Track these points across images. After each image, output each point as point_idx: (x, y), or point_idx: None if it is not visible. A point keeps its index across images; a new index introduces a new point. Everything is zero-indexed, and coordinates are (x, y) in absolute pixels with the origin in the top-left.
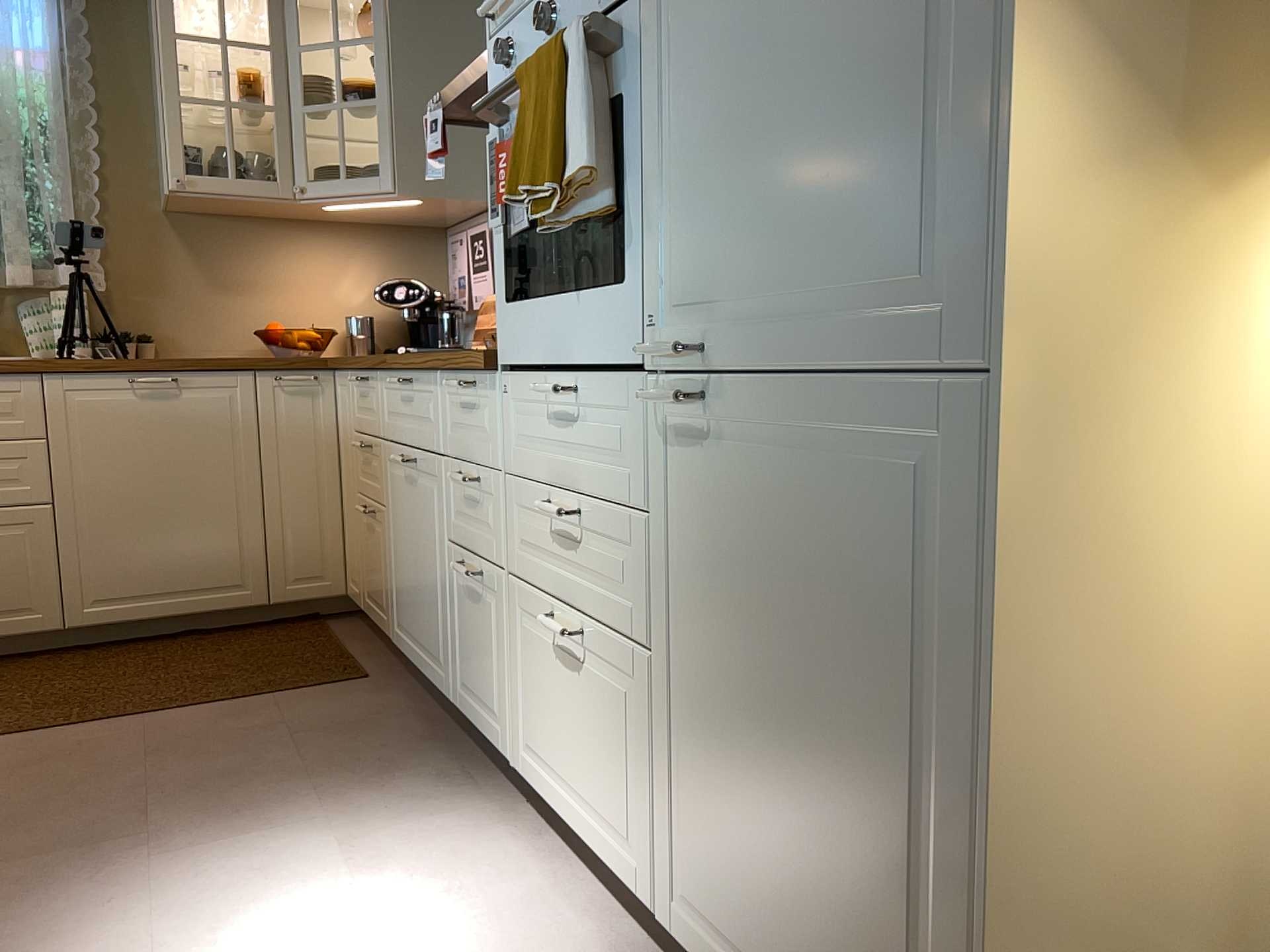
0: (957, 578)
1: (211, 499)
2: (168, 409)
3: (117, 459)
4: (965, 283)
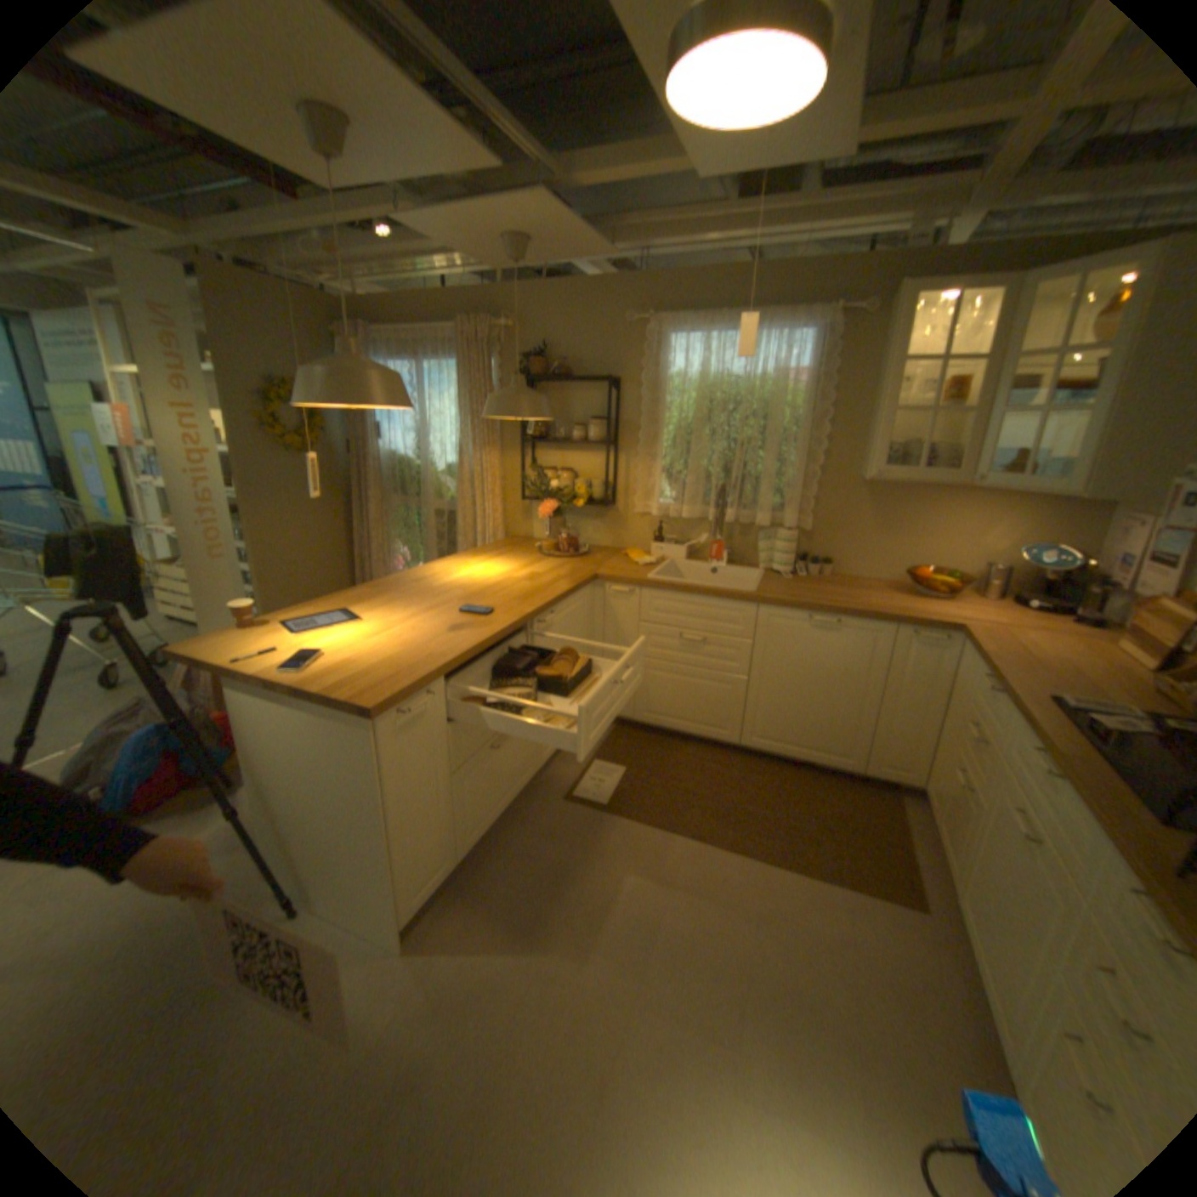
0: None
1: (844, 701)
2: (831, 639)
3: (791, 662)
4: None
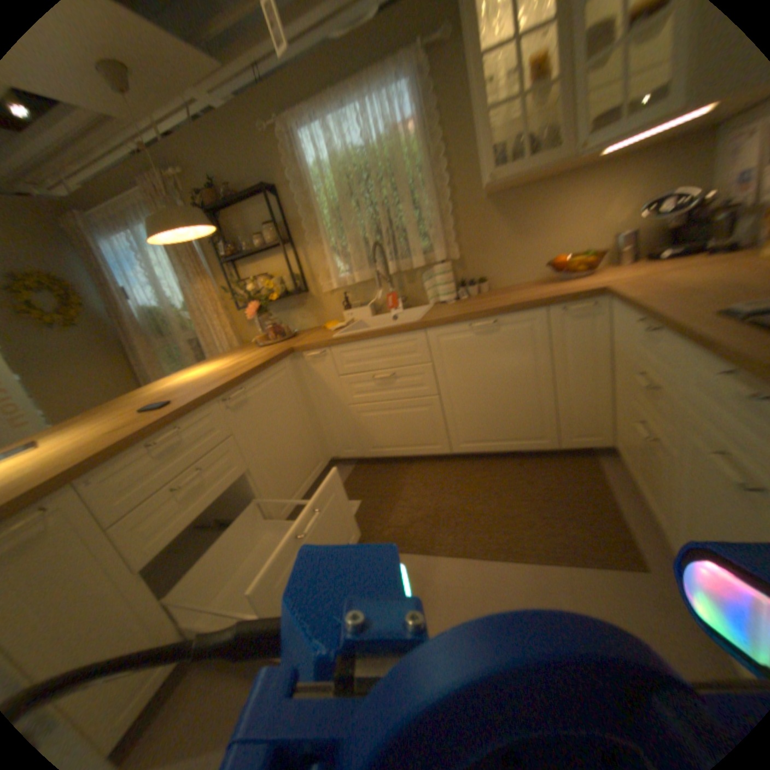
0: None
1: (521, 390)
2: (492, 339)
3: (466, 370)
4: None
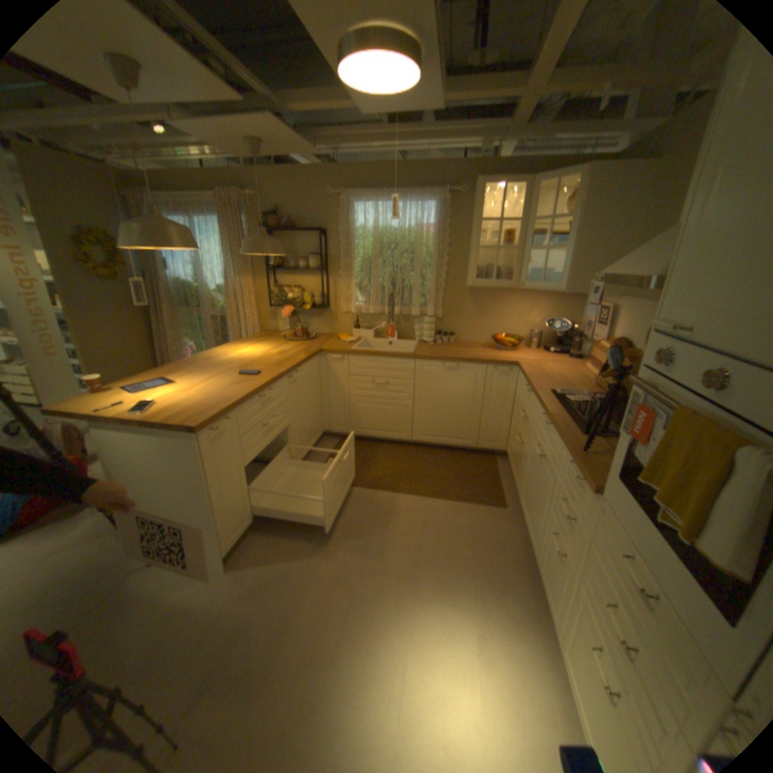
0: None
1: (463, 409)
2: (453, 376)
3: (434, 391)
4: None
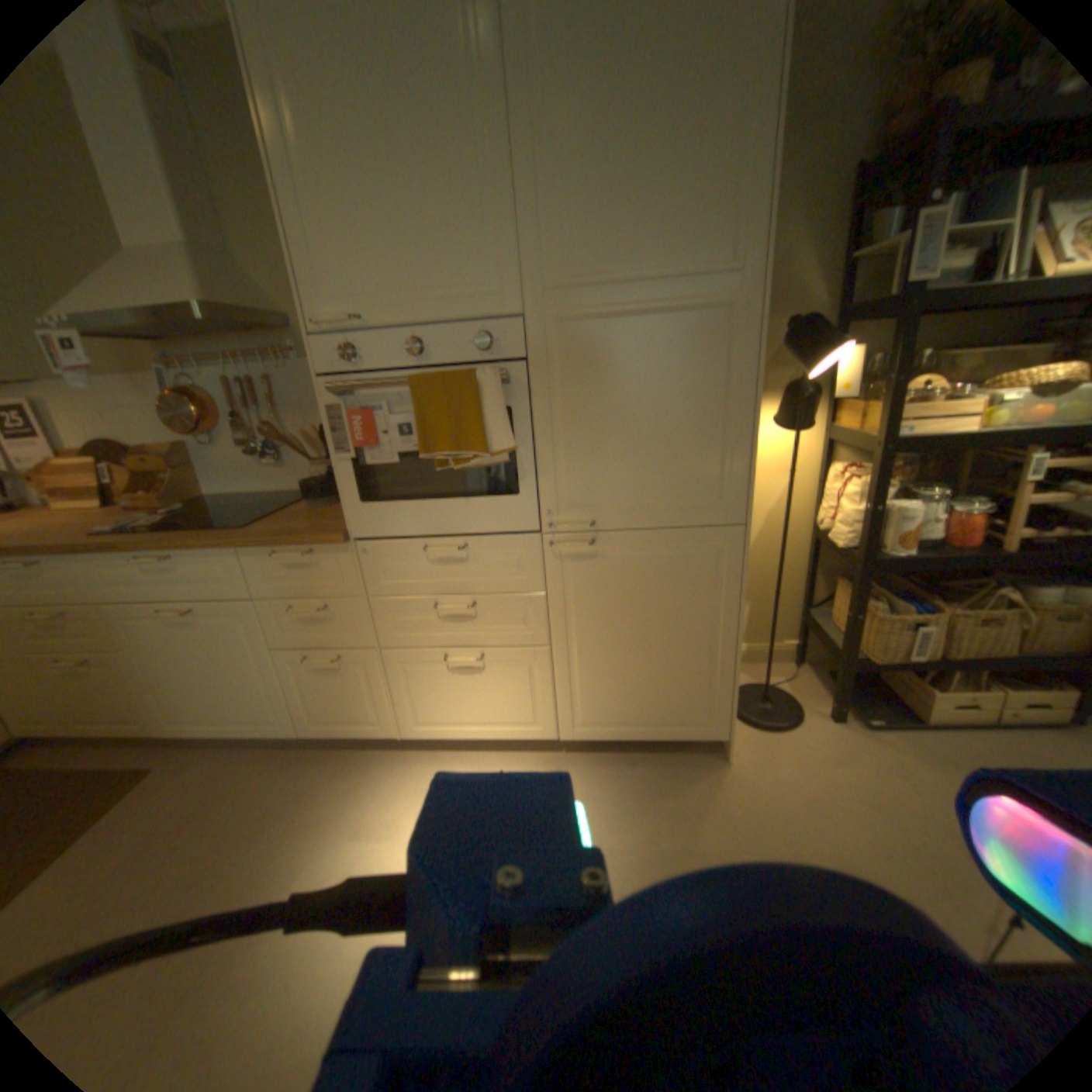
0: (720, 579)
1: None
2: None
3: None
4: (725, 499)
